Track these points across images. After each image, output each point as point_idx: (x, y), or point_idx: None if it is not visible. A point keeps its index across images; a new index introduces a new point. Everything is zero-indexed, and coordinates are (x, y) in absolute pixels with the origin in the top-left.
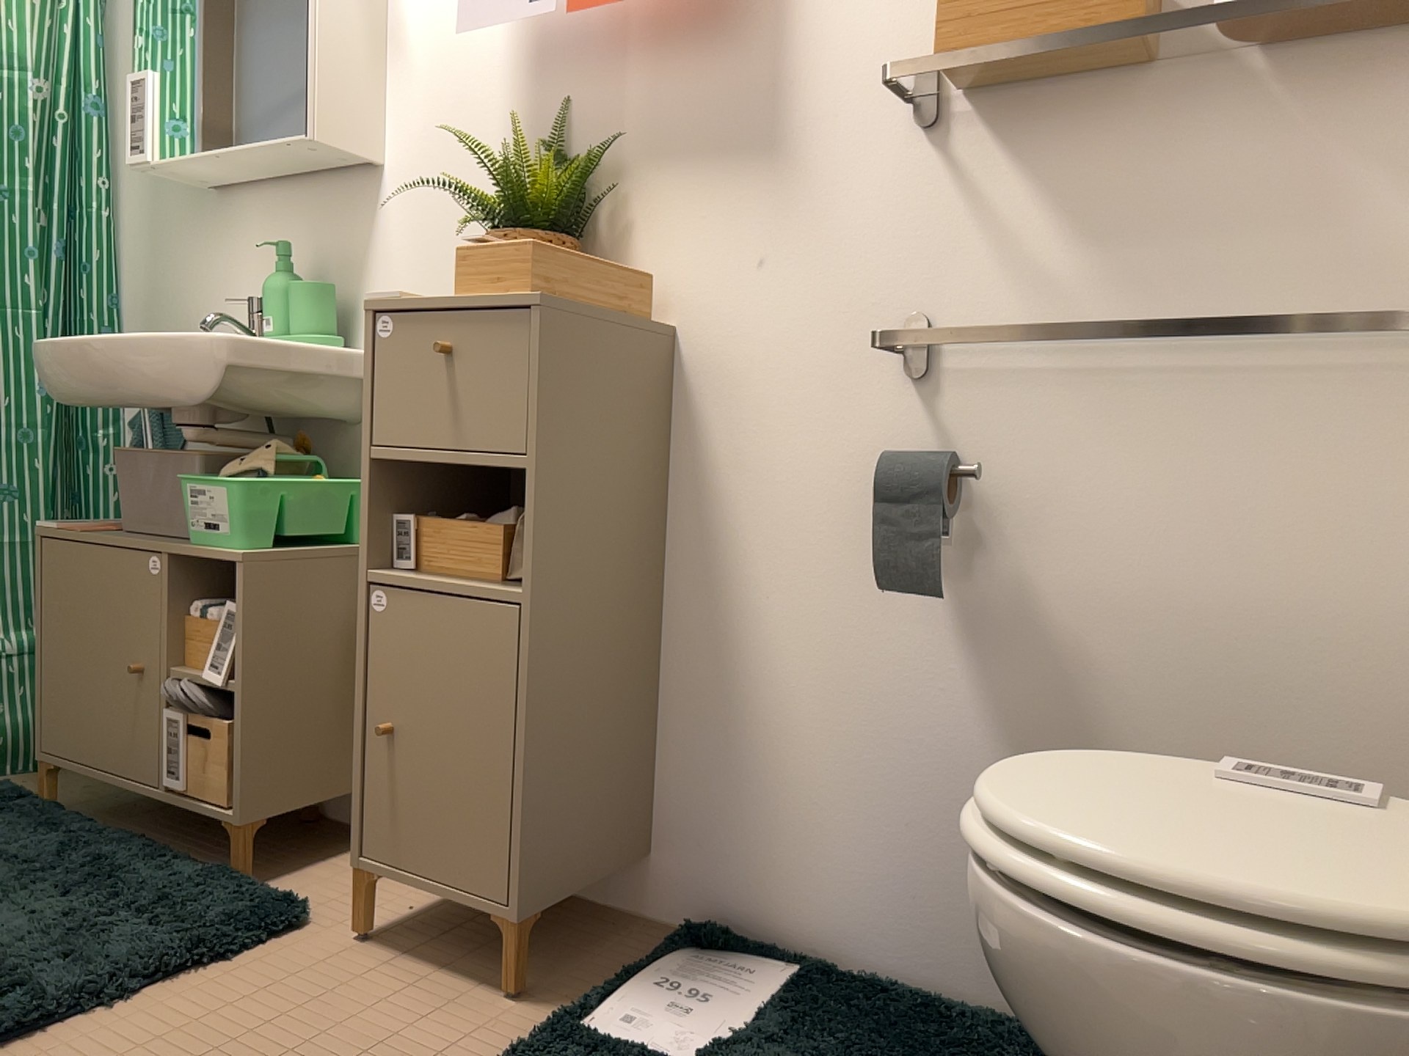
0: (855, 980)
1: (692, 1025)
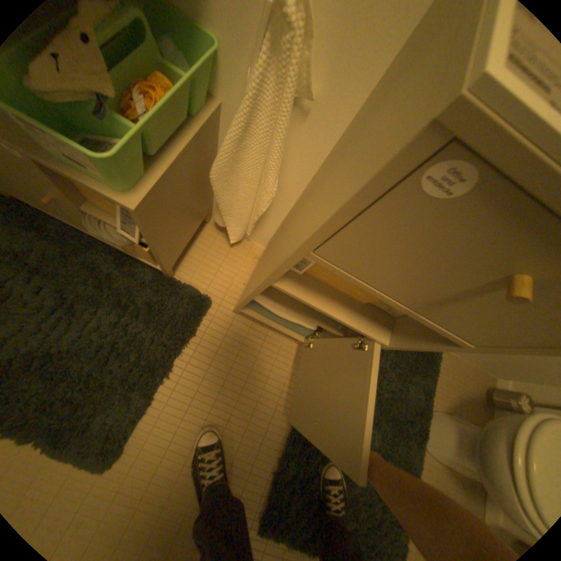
0: None
1: None
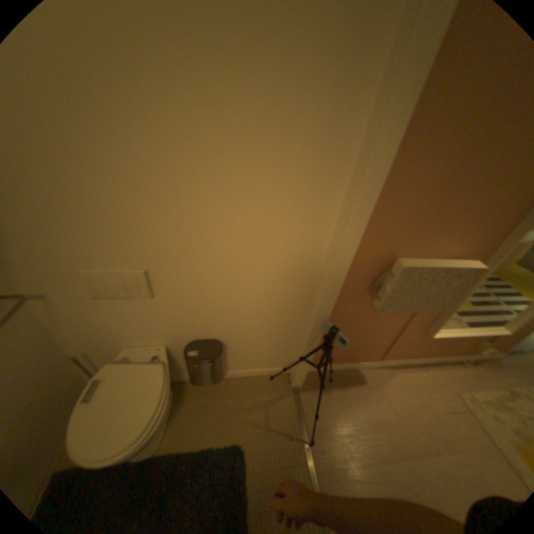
0: None
1: None
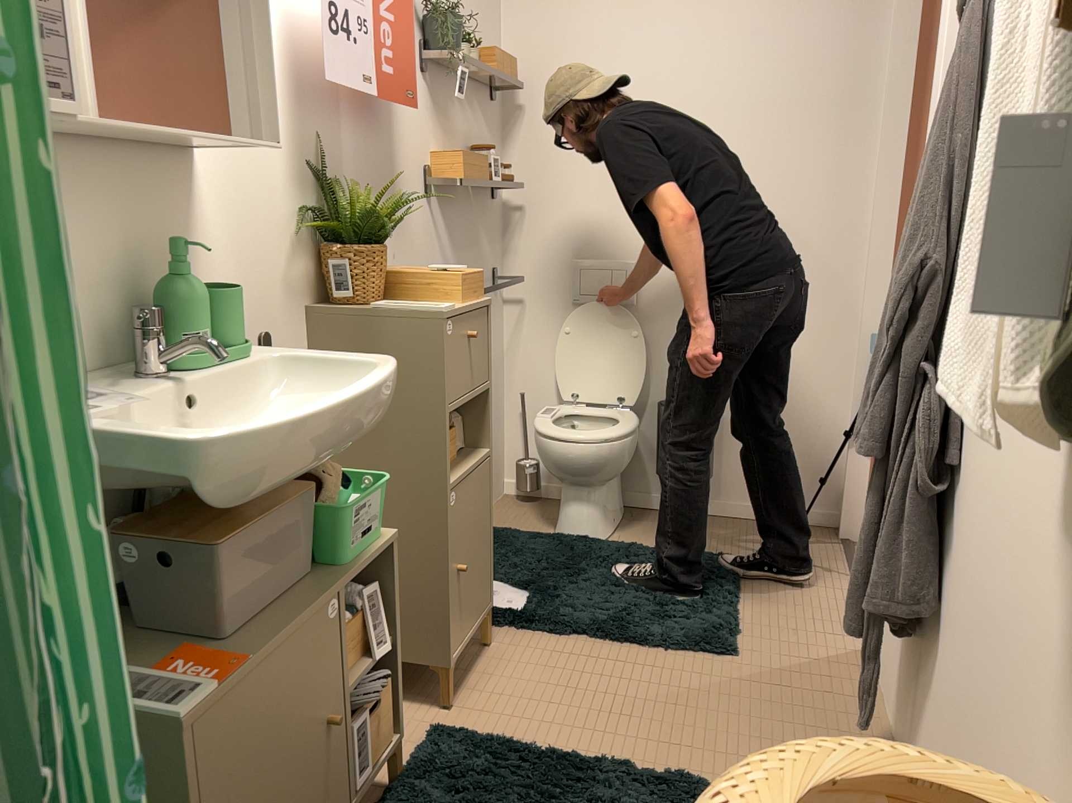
0: None
1: (505, 588)
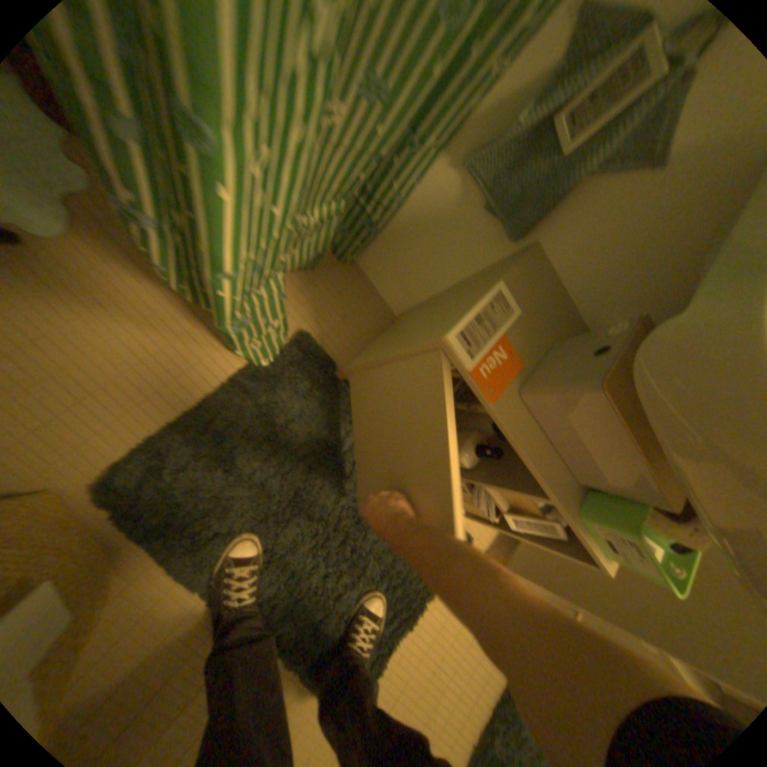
0: None
1: None
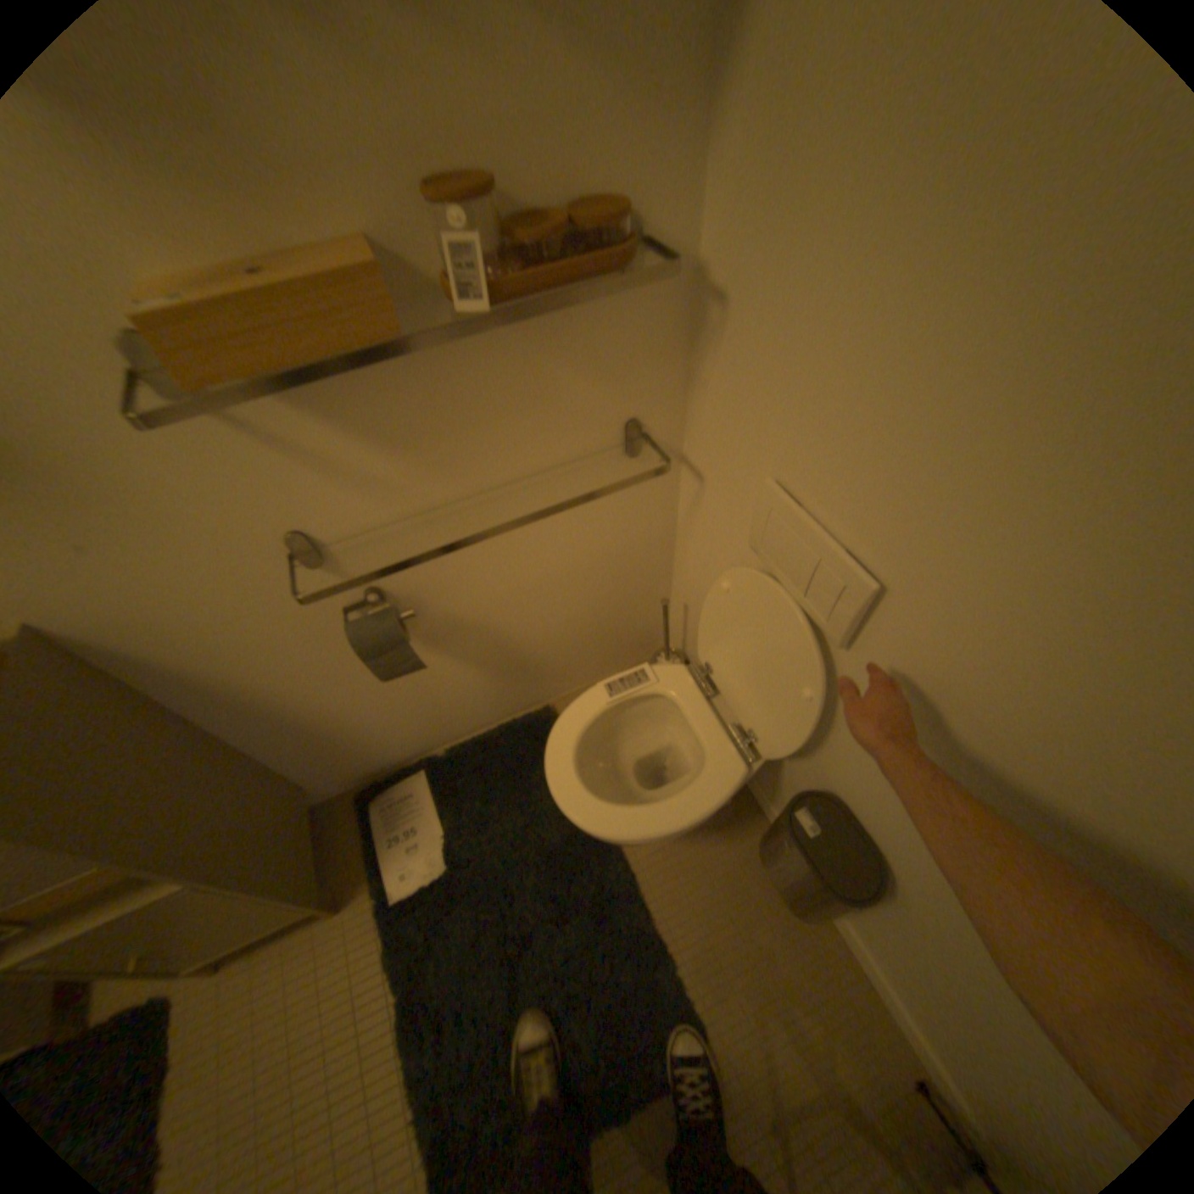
0: (448, 758)
1: (422, 850)
